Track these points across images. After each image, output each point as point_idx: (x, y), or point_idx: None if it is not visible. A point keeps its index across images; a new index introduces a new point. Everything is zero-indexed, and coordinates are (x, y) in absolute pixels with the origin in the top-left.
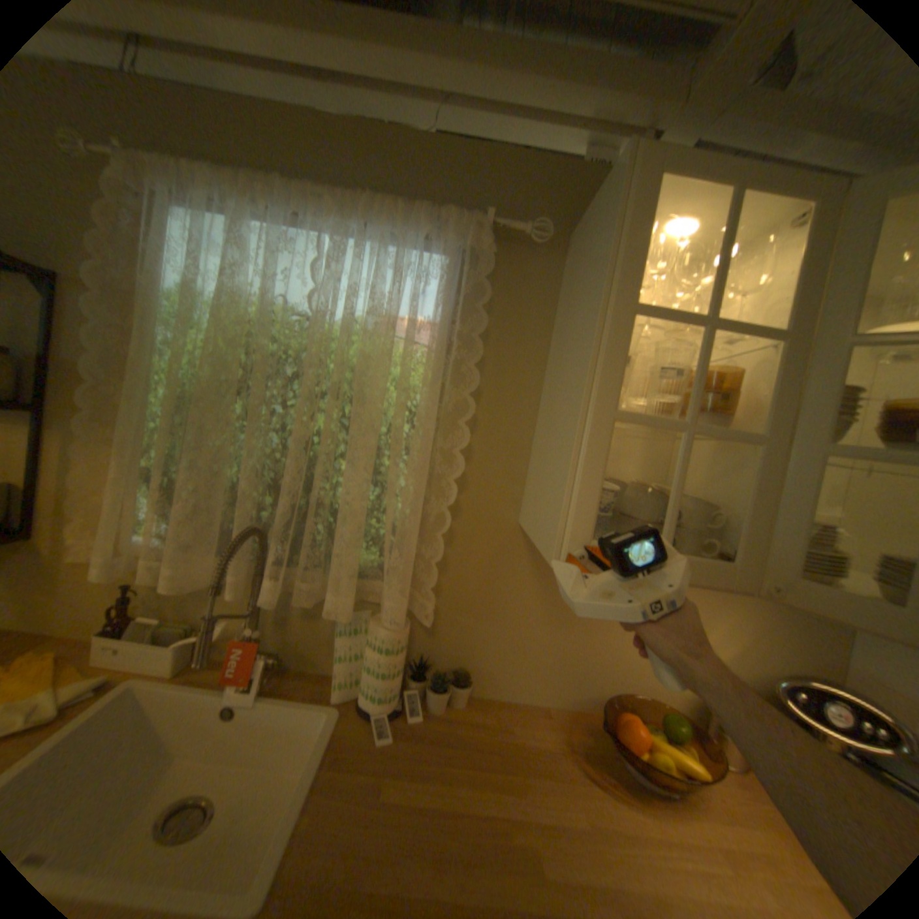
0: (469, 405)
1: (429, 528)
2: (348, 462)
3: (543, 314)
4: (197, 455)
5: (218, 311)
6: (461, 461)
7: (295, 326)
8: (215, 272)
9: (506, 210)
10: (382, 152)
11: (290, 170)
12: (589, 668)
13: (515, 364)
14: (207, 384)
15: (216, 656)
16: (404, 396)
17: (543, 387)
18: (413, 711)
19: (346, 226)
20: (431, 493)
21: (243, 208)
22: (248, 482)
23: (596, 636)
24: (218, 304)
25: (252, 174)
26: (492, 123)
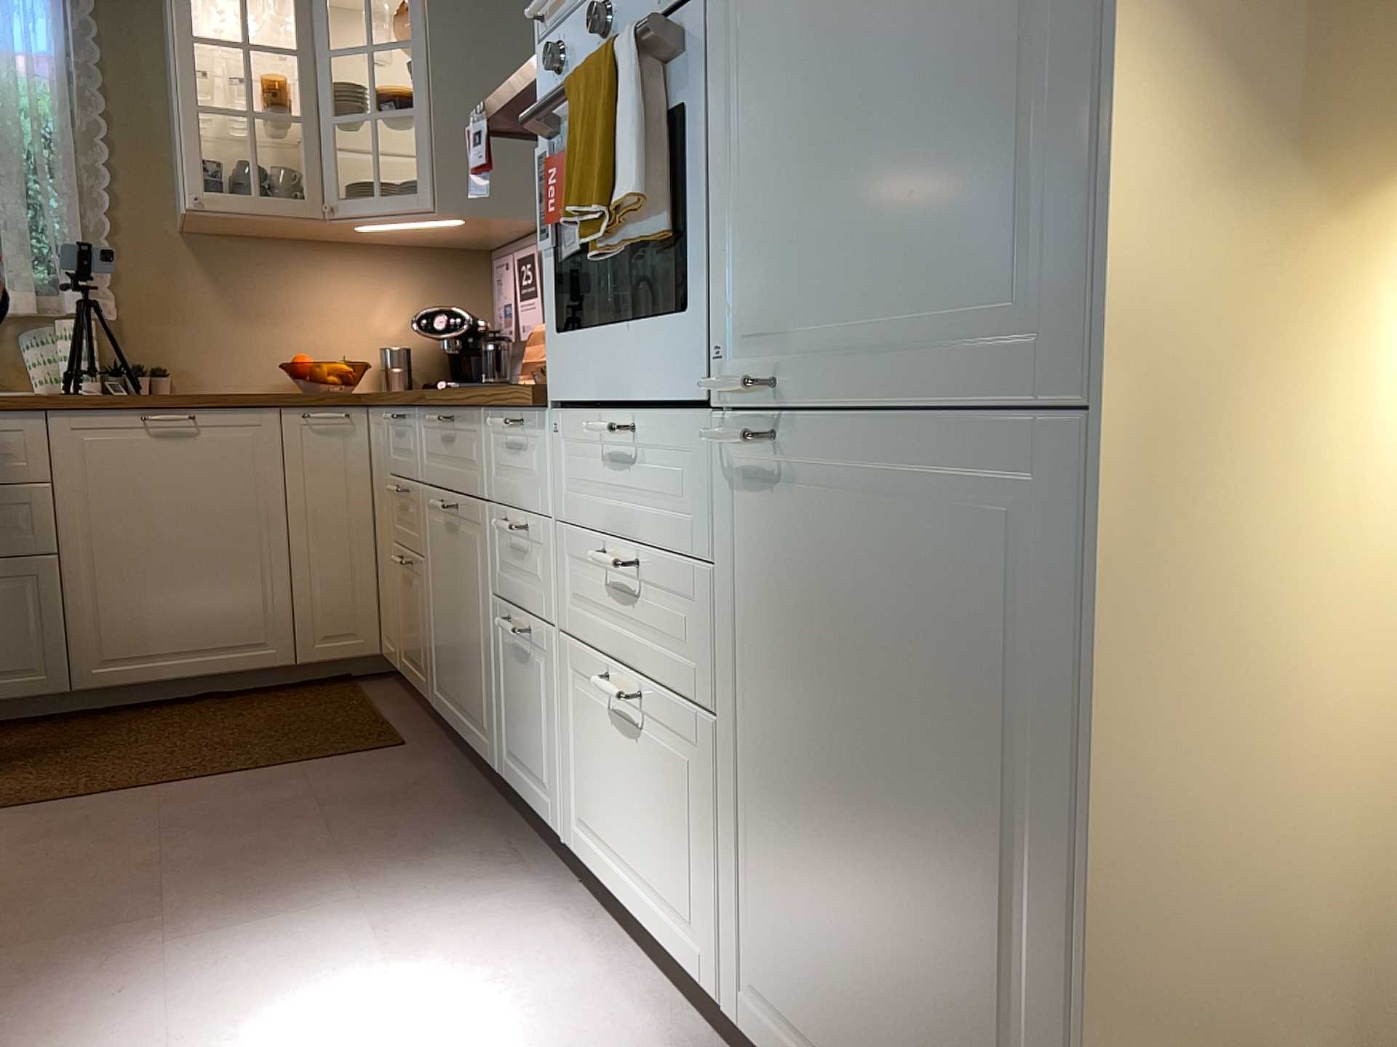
0: (101, 129)
1: (91, 244)
2: None
3: (151, 46)
4: None
5: None
6: (105, 177)
7: None
8: None
9: None
10: None
11: None
12: (276, 354)
13: (137, 91)
14: None
15: None
16: (36, 122)
17: (168, 110)
18: (115, 390)
19: None
20: (84, 212)
21: None
22: None
23: (275, 325)
24: None
25: None
26: None
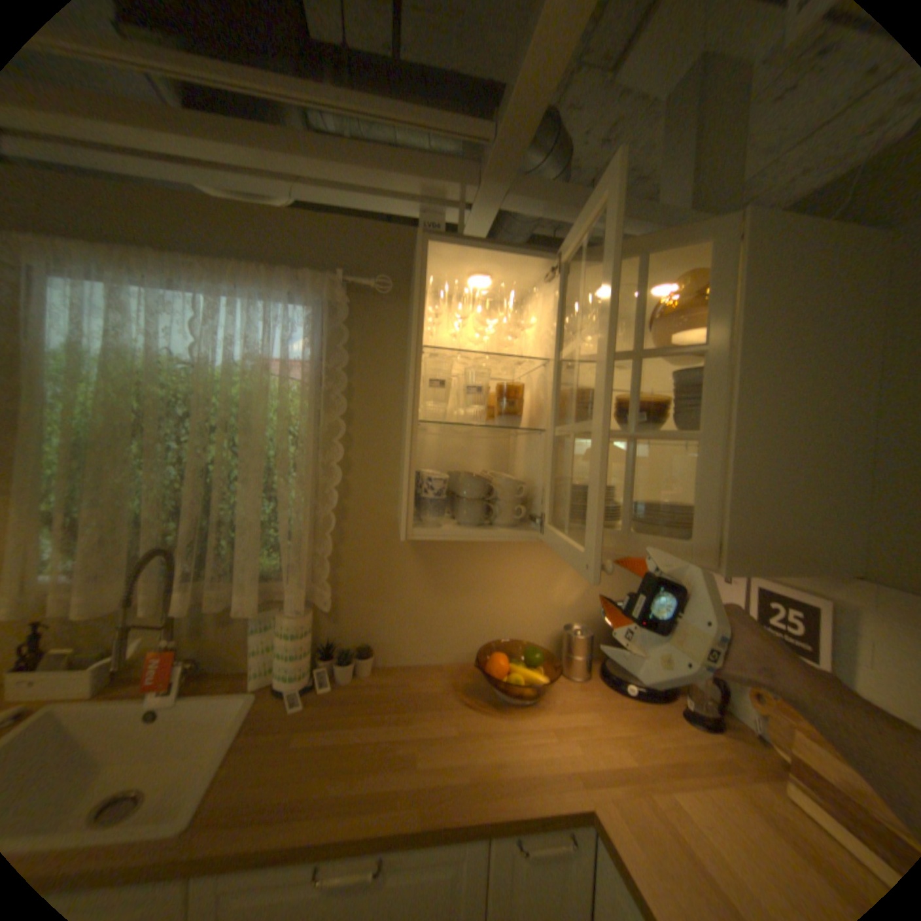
0: (342, 426)
1: (321, 531)
2: (242, 484)
3: (395, 348)
4: (96, 494)
5: (104, 365)
6: (340, 472)
7: (180, 373)
8: (98, 332)
9: (355, 268)
10: (244, 225)
11: (161, 242)
12: (469, 626)
13: (378, 389)
14: (100, 430)
15: (134, 674)
16: (284, 424)
17: (403, 405)
18: (321, 684)
19: (216, 289)
20: (319, 502)
21: (120, 278)
22: (150, 512)
23: (471, 599)
24: (104, 361)
25: (125, 249)
26: (339, 197)
